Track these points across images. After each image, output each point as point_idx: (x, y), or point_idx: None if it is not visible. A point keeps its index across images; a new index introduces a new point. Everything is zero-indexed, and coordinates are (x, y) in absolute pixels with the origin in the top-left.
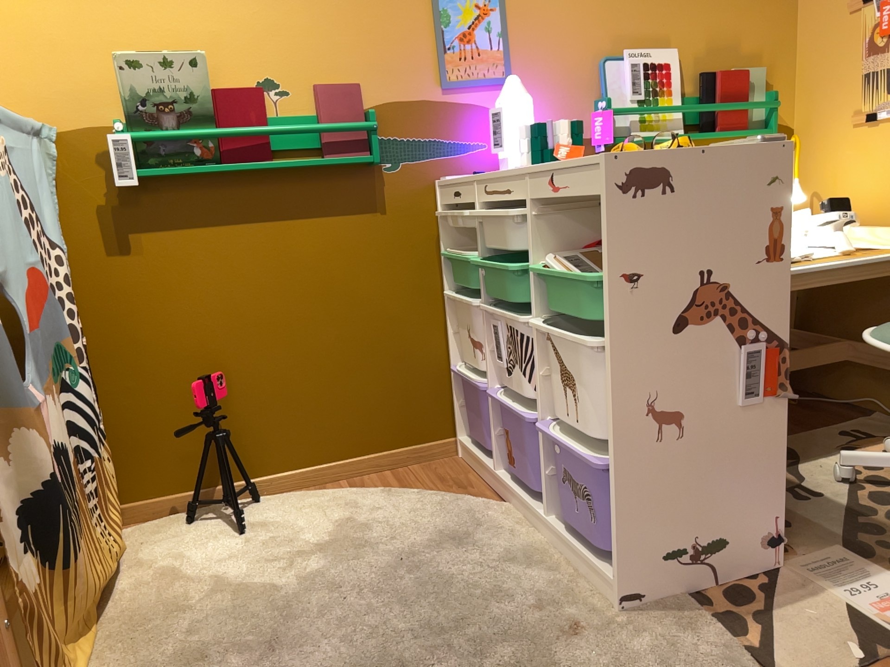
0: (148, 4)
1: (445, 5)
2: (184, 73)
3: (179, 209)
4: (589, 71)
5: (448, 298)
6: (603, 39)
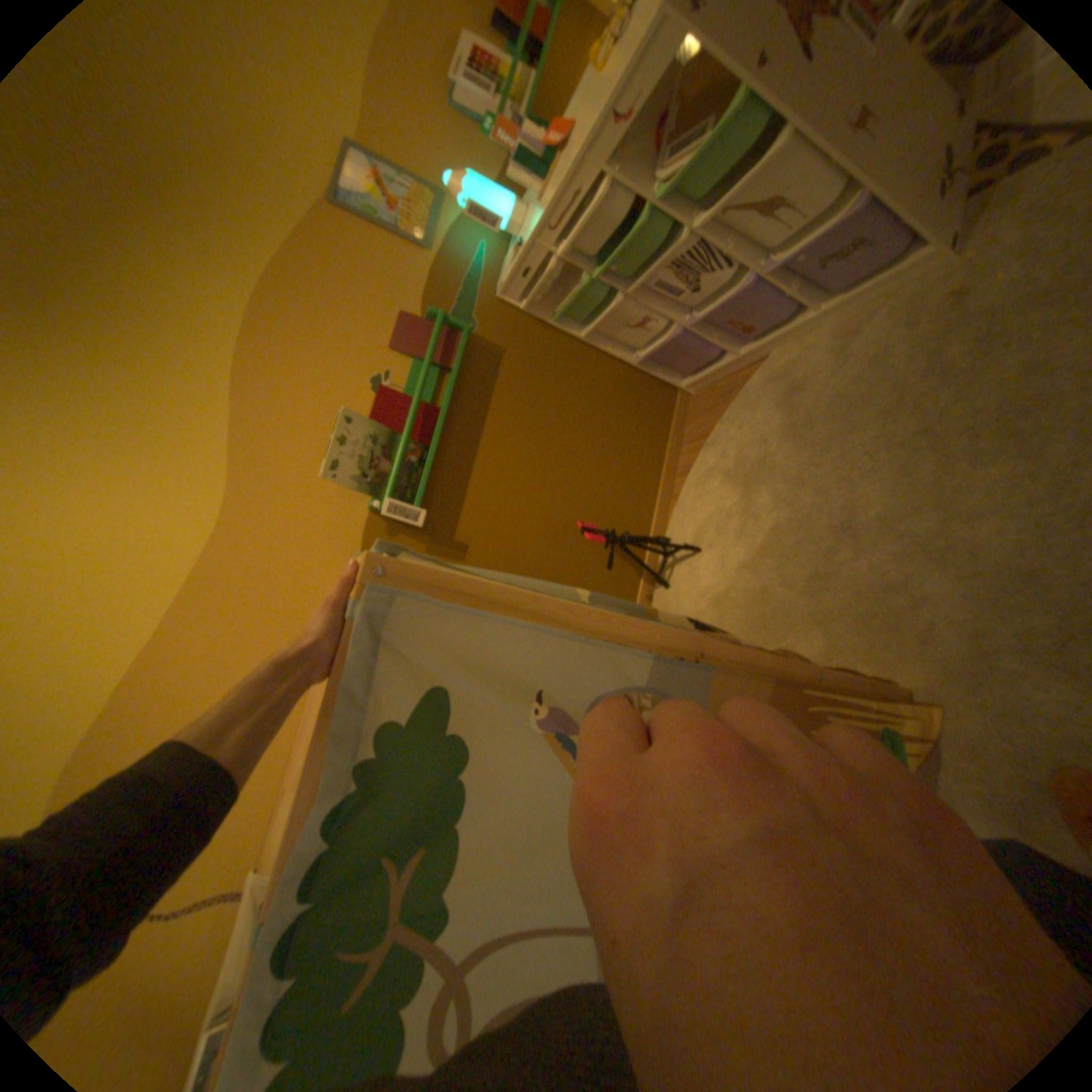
0: (276, 440)
1: (356, 202)
2: (352, 431)
3: (449, 498)
4: (453, 118)
5: (588, 337)
6: (430, 87)
